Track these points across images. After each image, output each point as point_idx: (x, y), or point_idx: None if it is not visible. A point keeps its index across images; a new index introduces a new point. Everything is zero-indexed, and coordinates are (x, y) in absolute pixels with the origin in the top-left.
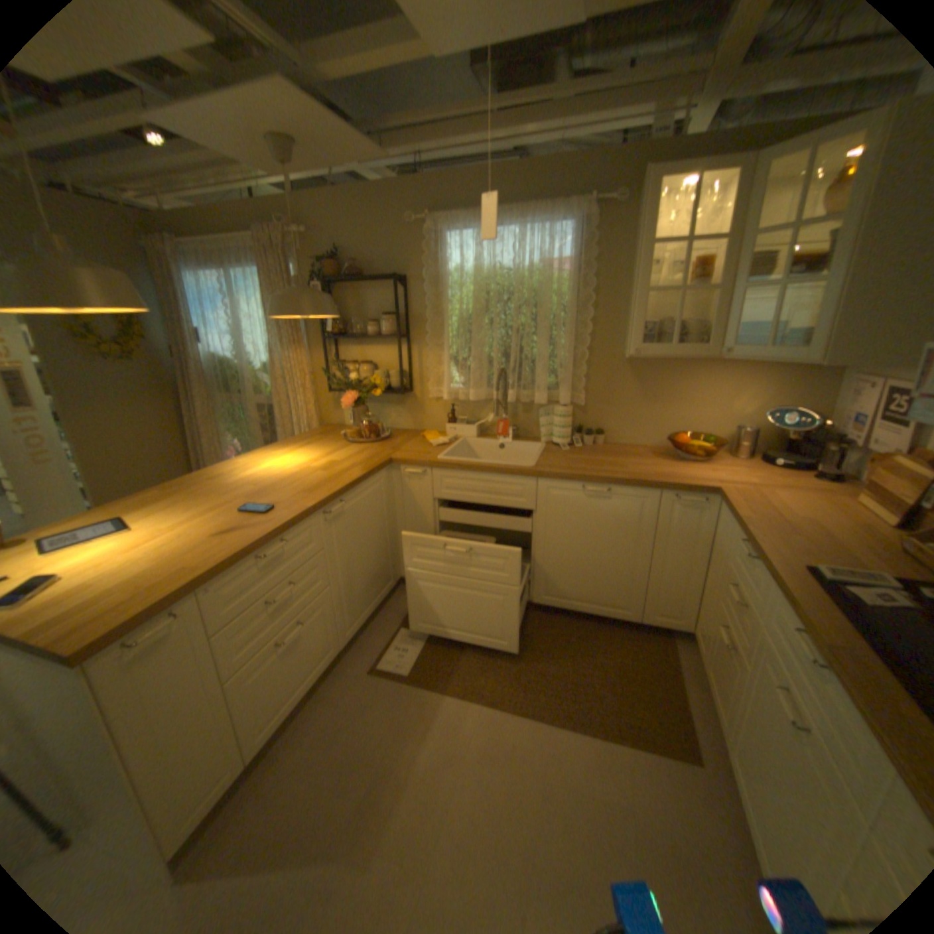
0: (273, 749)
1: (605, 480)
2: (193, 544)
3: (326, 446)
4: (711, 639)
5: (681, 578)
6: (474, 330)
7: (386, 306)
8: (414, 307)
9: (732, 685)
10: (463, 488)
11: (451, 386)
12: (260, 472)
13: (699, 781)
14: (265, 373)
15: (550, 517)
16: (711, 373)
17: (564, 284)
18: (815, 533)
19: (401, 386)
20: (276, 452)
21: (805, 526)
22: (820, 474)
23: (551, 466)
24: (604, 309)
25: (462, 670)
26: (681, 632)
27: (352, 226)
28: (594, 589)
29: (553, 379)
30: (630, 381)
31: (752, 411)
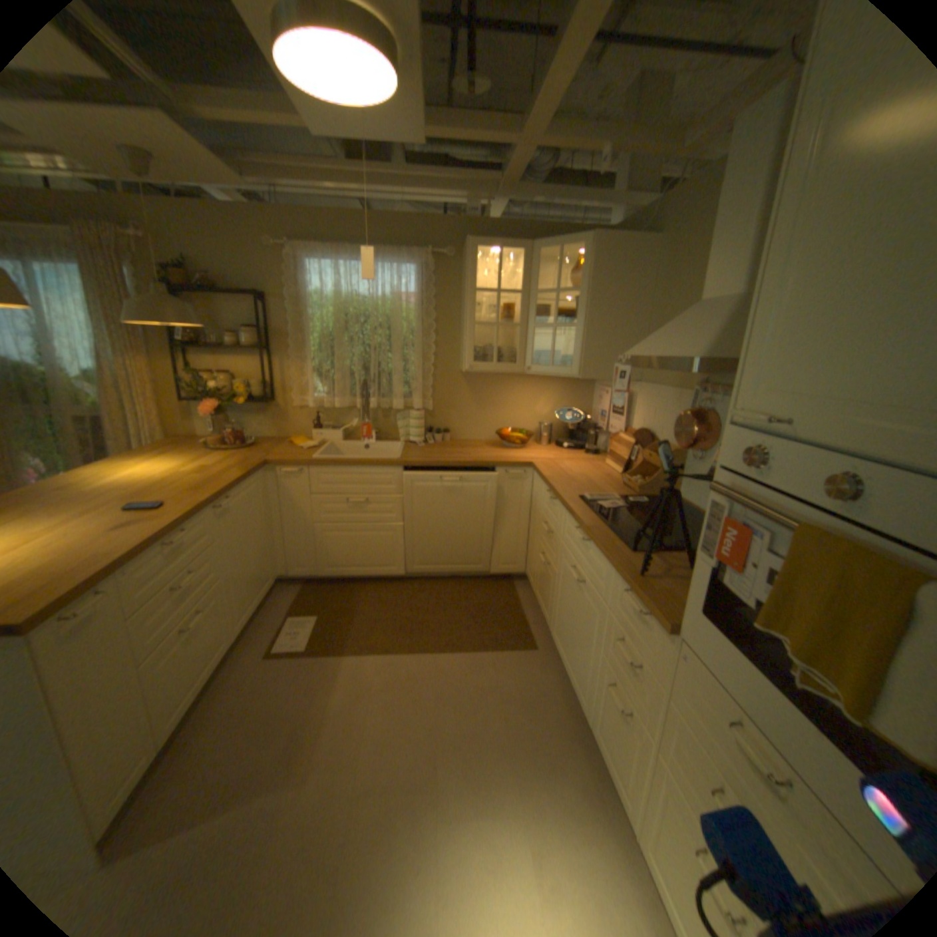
0: (178, 738)
1: (456, 464)
2: (91, 538)
3: (185, 454)
4: (535, 569)
5: (513, 532)
6: (336, 346)
7: (244, 319)
8: (274, 322)
9: (548, 589)
10: (339, 481)
11: (316, 395)
12: (120, 479)
13: (535, 658)
14: (86, 381)
15: (416, 498)
16: (519, 386)
17: (411, 314)
18: (583, 481)
19: (265, 395)
20: (128, 462)
21: (578, 478)
22: (586, 451)
23: (413, 457)
24: (442, 336)
25: (354, 636)
26: (516, 573)
27: (203, 240)
28: (453, 552)
29: (407, 390)
30: (465, 391)
31: (546, 412)
